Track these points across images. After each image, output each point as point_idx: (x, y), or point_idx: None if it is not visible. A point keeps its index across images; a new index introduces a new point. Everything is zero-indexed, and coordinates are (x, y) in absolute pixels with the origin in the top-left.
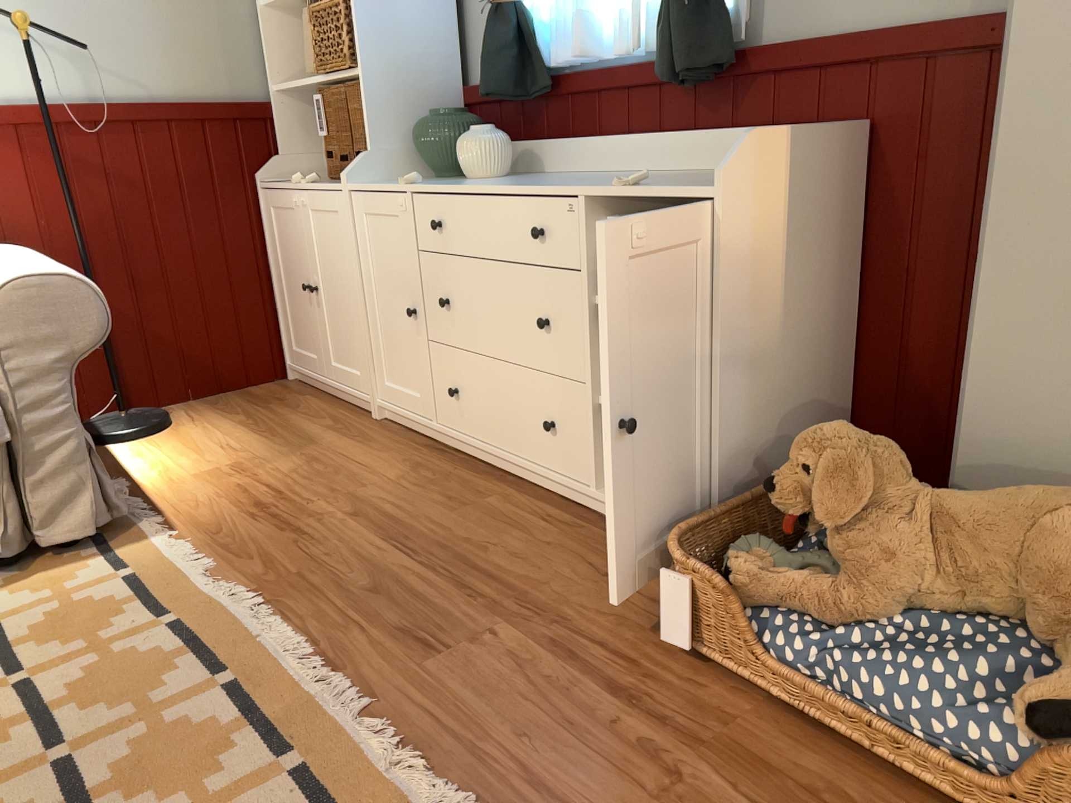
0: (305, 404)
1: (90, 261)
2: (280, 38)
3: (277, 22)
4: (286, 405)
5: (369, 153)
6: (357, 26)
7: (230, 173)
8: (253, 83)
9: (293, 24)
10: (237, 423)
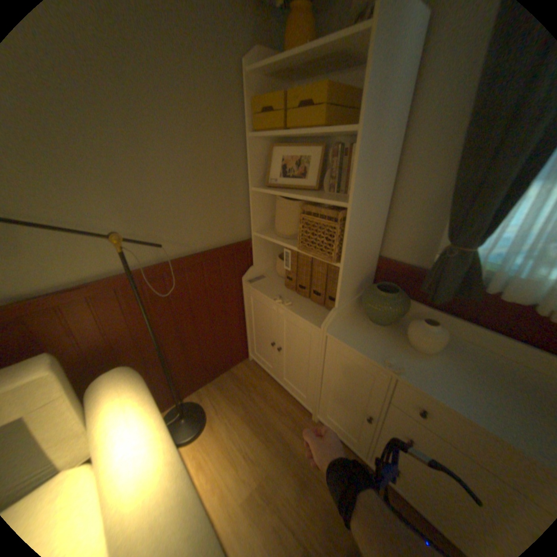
0: (269, 393)
1: (159, 343)
2: (260, 204)
3: (259, 195)
4: (259, 393)
5: (338, 309)
6: (347, 241)
7: (230, 278)
8: (243, 229)
9: (266, 195)
10: (241, 417)
